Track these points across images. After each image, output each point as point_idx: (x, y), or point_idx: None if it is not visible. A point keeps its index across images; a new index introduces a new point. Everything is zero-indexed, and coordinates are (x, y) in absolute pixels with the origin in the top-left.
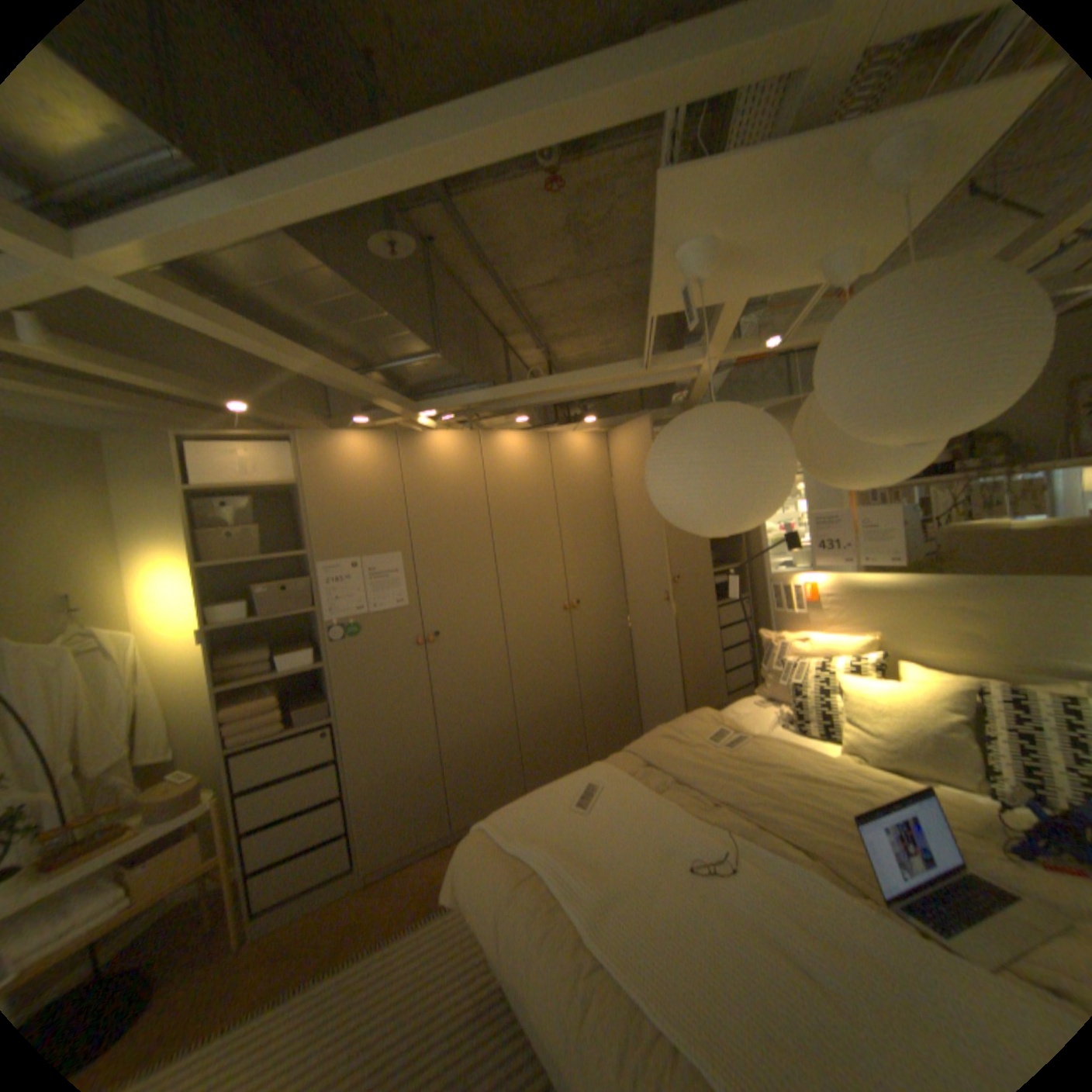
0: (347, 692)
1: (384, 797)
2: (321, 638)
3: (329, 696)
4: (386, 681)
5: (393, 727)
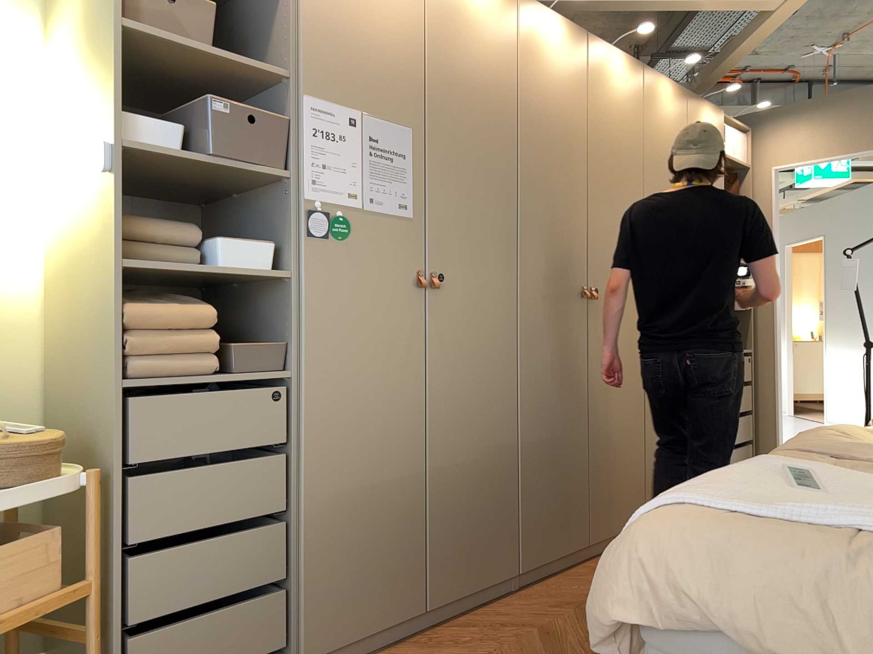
0: (321, 329)
1: (349, 526)
2: (293, 225)
3: (291, 330)
4: (374, 329)
5: (374, 408)
